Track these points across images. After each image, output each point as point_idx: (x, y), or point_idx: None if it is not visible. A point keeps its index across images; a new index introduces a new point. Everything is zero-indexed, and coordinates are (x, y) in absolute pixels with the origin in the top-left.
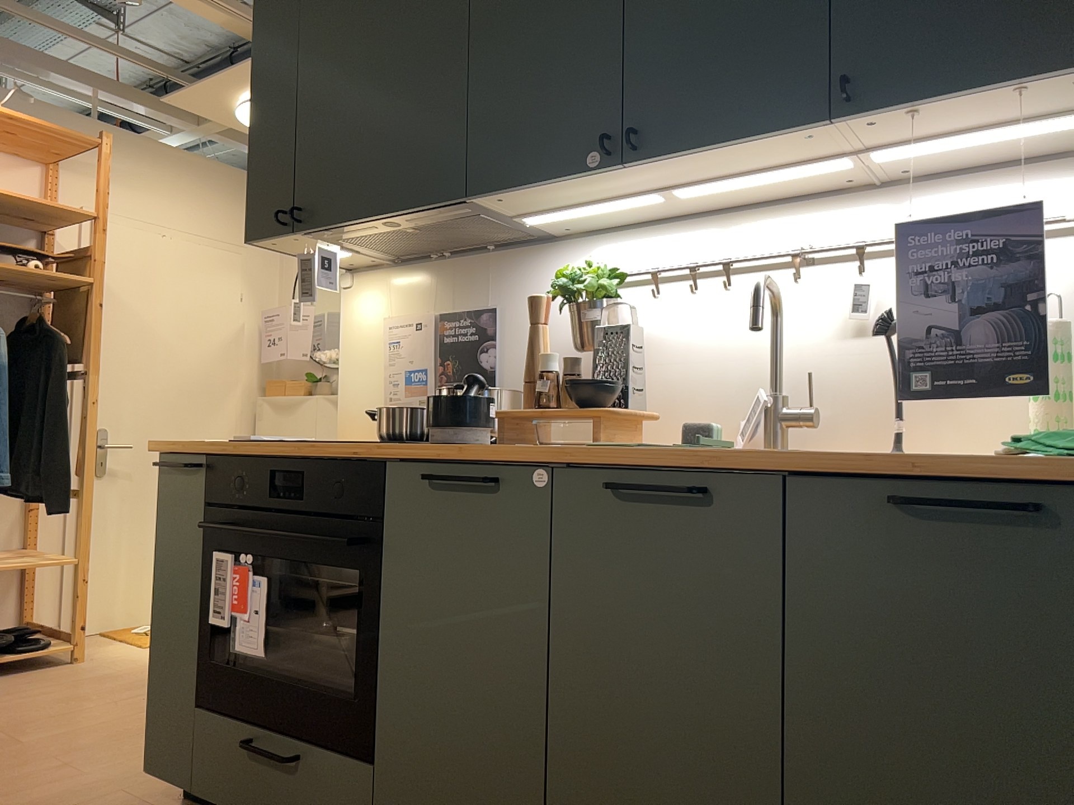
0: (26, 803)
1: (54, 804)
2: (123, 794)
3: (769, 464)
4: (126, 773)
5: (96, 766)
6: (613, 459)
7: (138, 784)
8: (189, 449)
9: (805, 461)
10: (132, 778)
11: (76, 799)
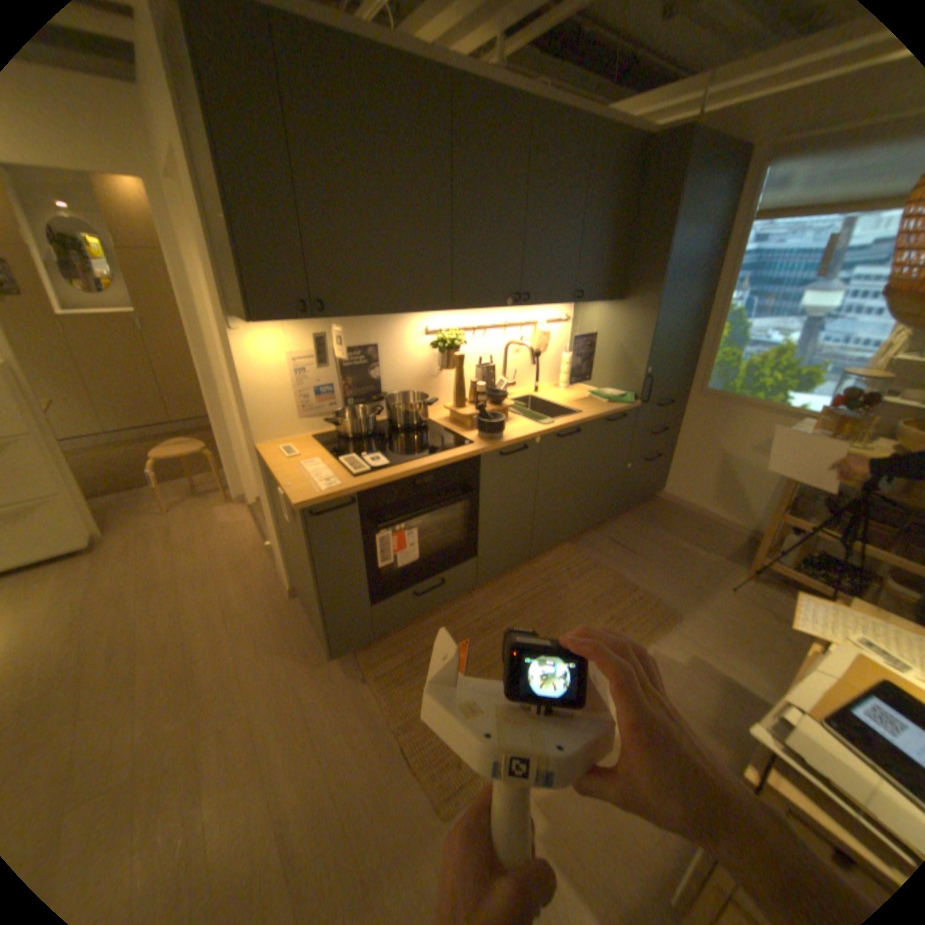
0: (274, 743)
1: (287, 726)
2: (298, 689)
3: (590, 419)
4: (261, 692)
5: (234, 712)
6: (559, 428)
7: (285, 683)
8: (342, 494)
9: (597, 417)
10: (273, 688)
11: (287, 714)
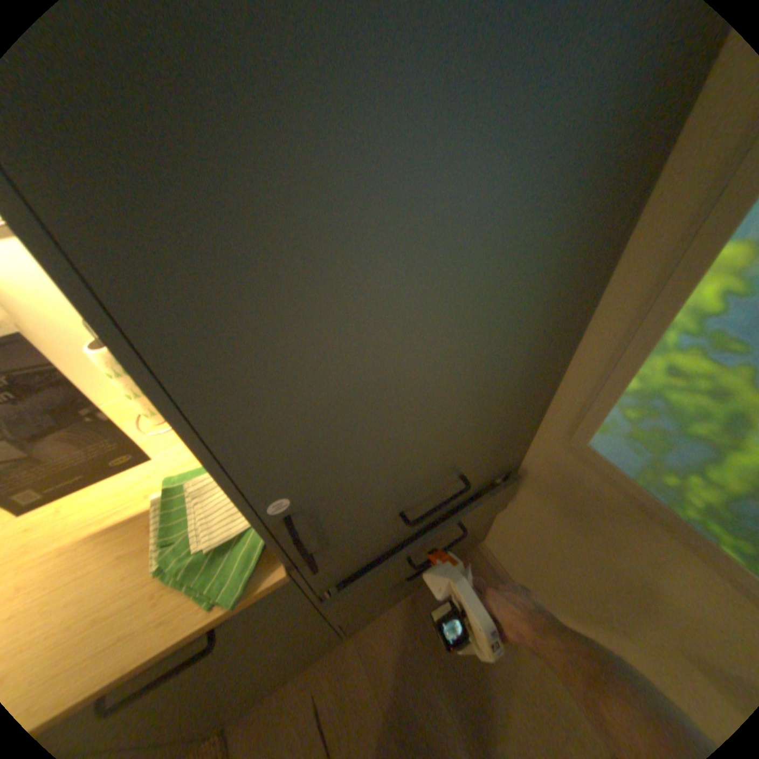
0: None
1: None
2: None
3: None
4: None
5: None
6: None
7: None
8: None
9: None
10: None
11: None
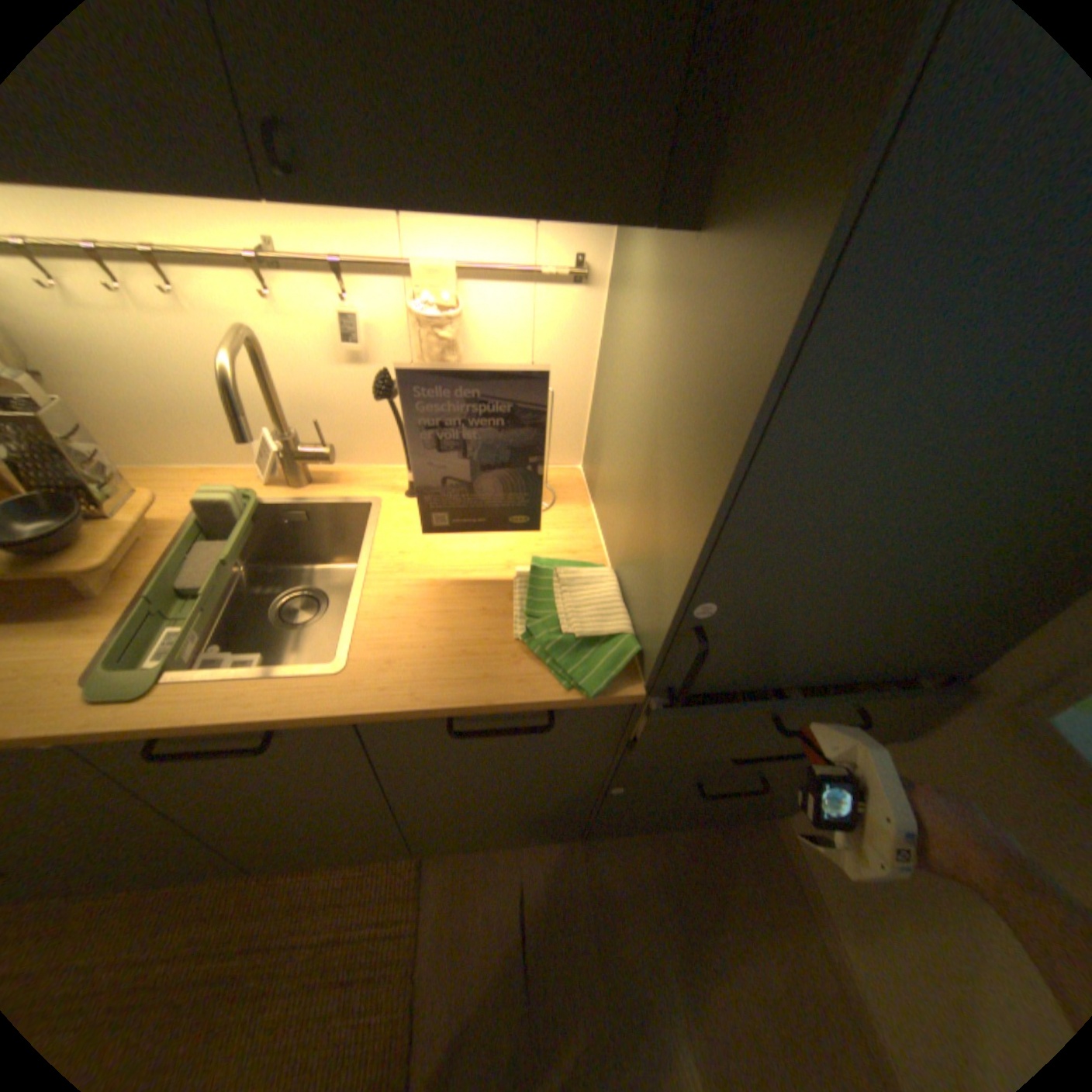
0: None
1: None
2: None
3: (330, 724)
4: None
5: None
6: (134, 737)
7: None
8: None
9: (365, 723)
10: None
11: None
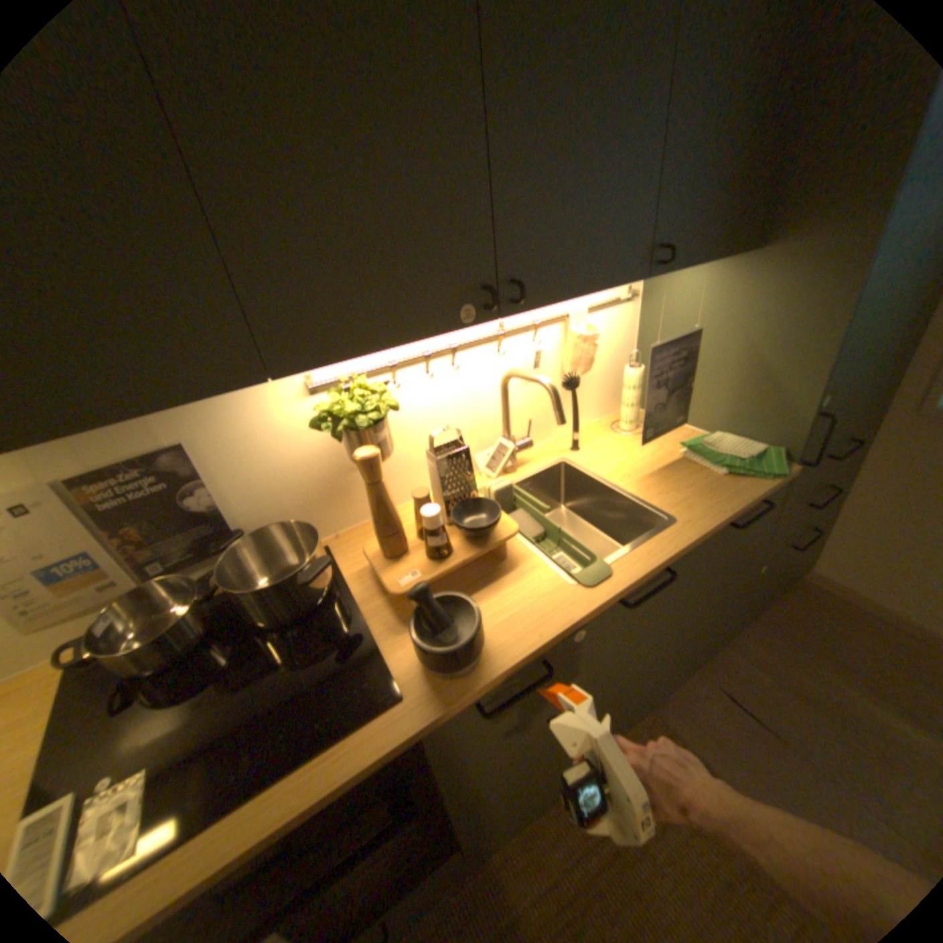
0: None
1: None
2: None
3: (700, 541)
4: None
5: None
6: (628, 590)
7: None
8: None
9: (715, 532)
10: None
11: None
